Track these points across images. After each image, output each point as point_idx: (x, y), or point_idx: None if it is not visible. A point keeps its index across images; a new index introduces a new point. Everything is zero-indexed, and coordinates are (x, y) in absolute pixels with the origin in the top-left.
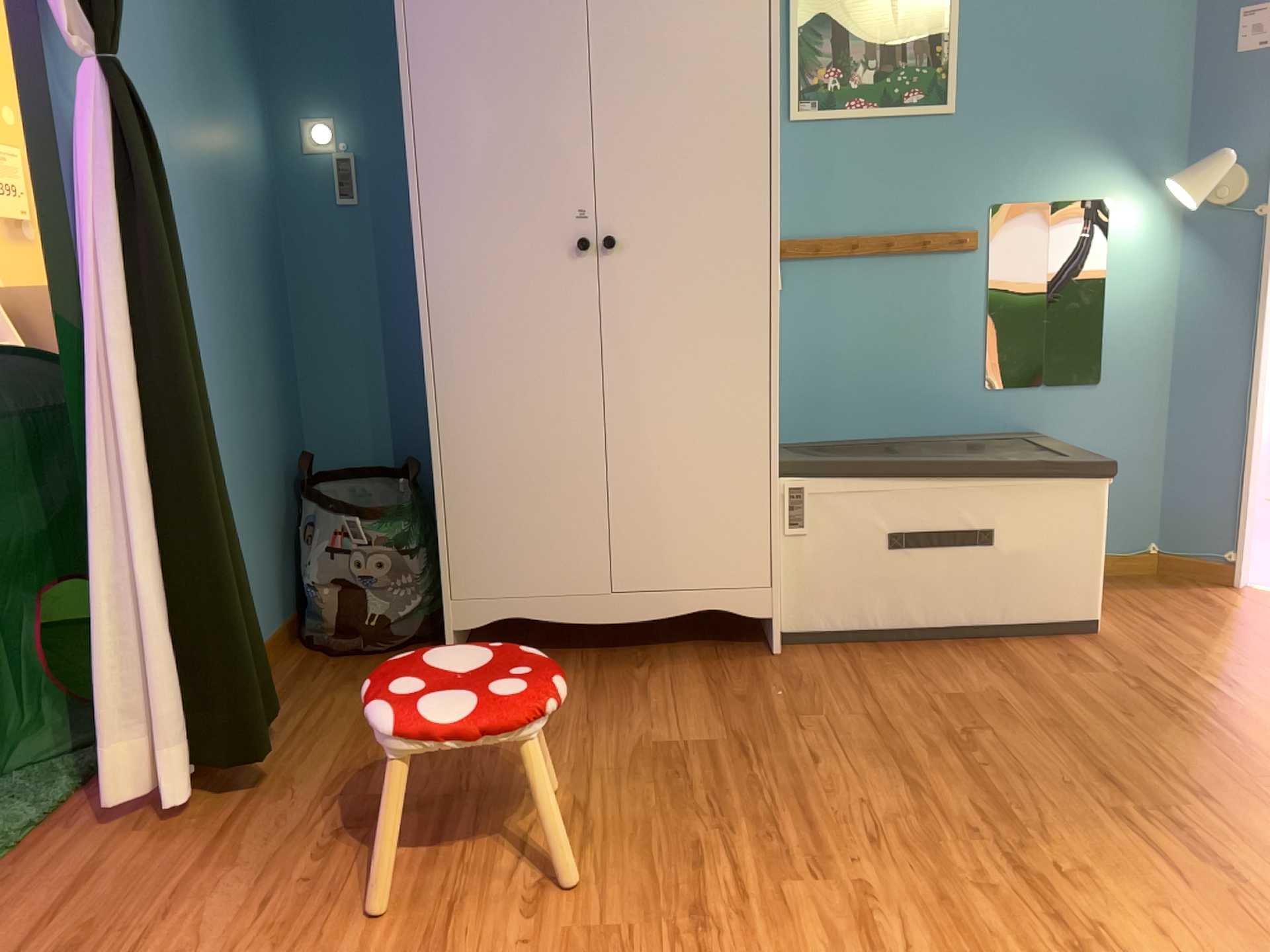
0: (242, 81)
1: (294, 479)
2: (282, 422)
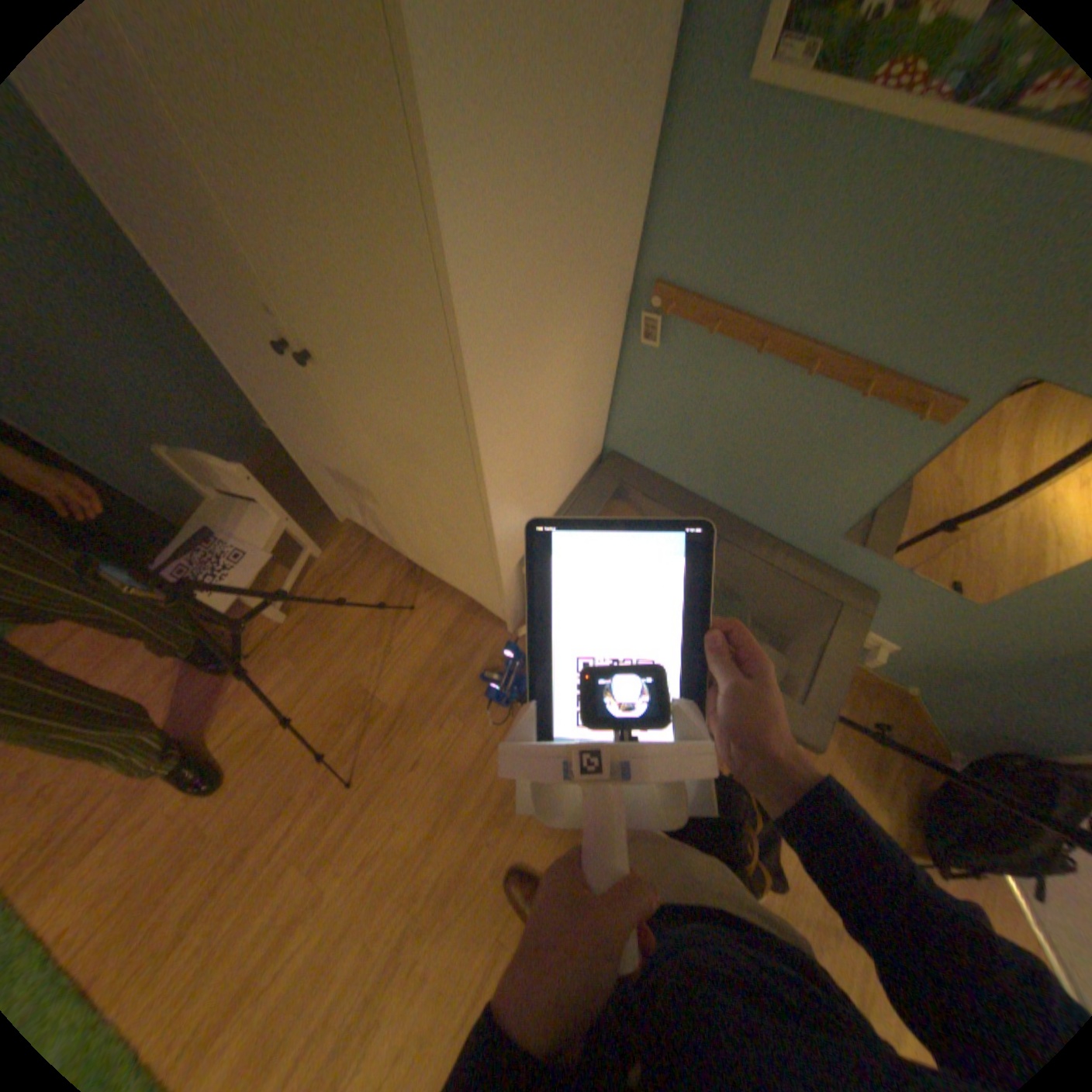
0: None
1: None
2: None
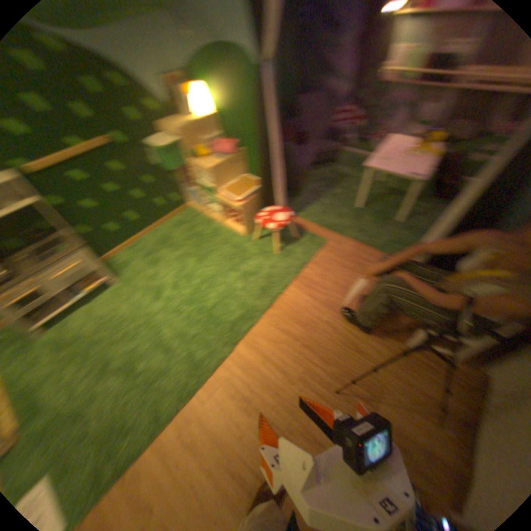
0: None
1: None
2: None
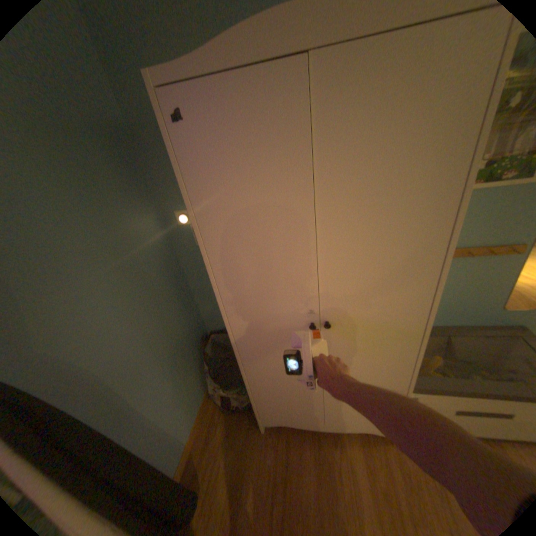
0: (134, 211)
1: (199, 345)
2: (190, 333)
